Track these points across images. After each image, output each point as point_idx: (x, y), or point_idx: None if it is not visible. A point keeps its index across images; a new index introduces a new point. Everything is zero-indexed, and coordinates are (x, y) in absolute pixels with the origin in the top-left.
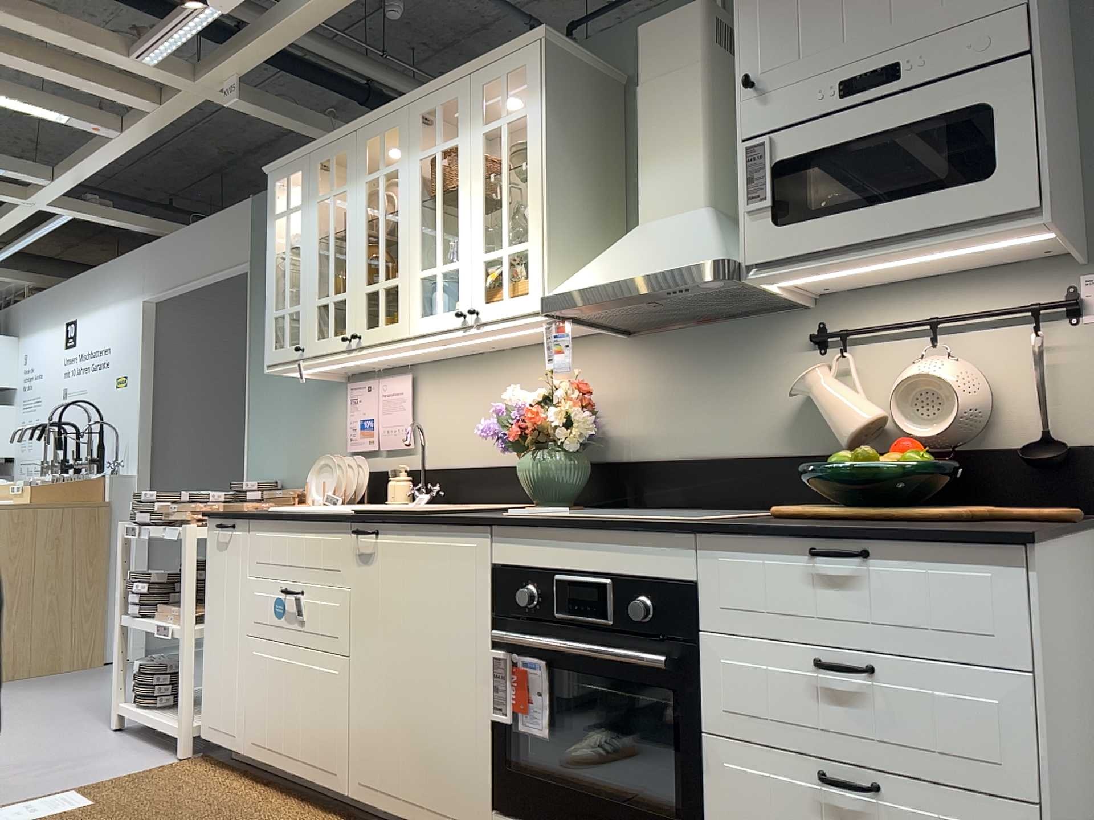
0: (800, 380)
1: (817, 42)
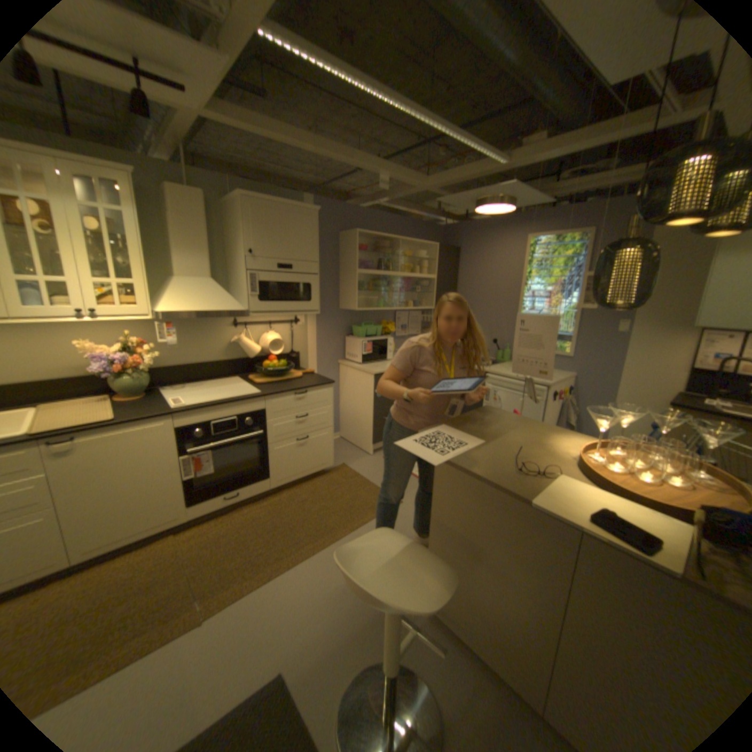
0: (230, 336)
1: (273, 248)
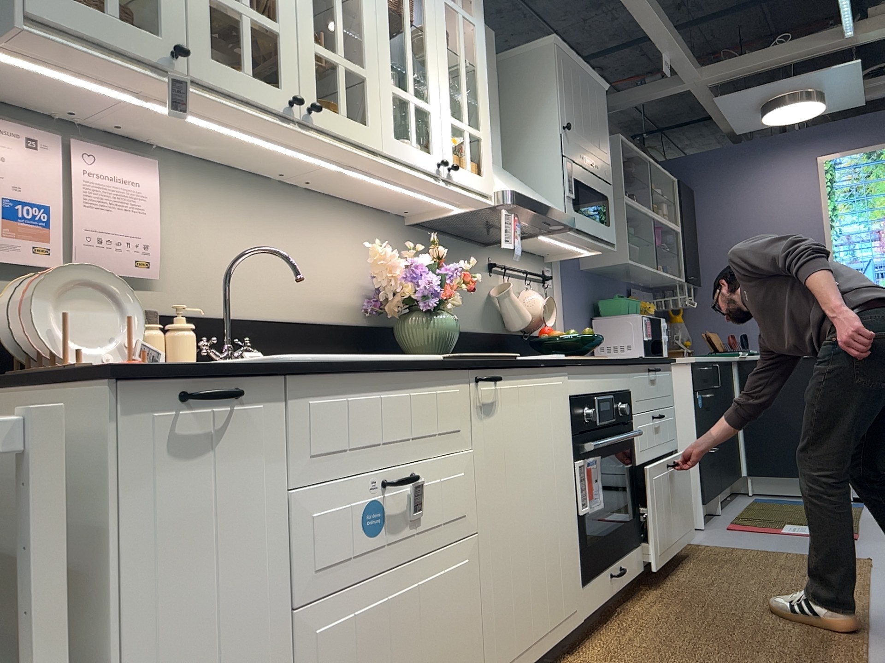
0: (486, 288)
1: (580, 130)
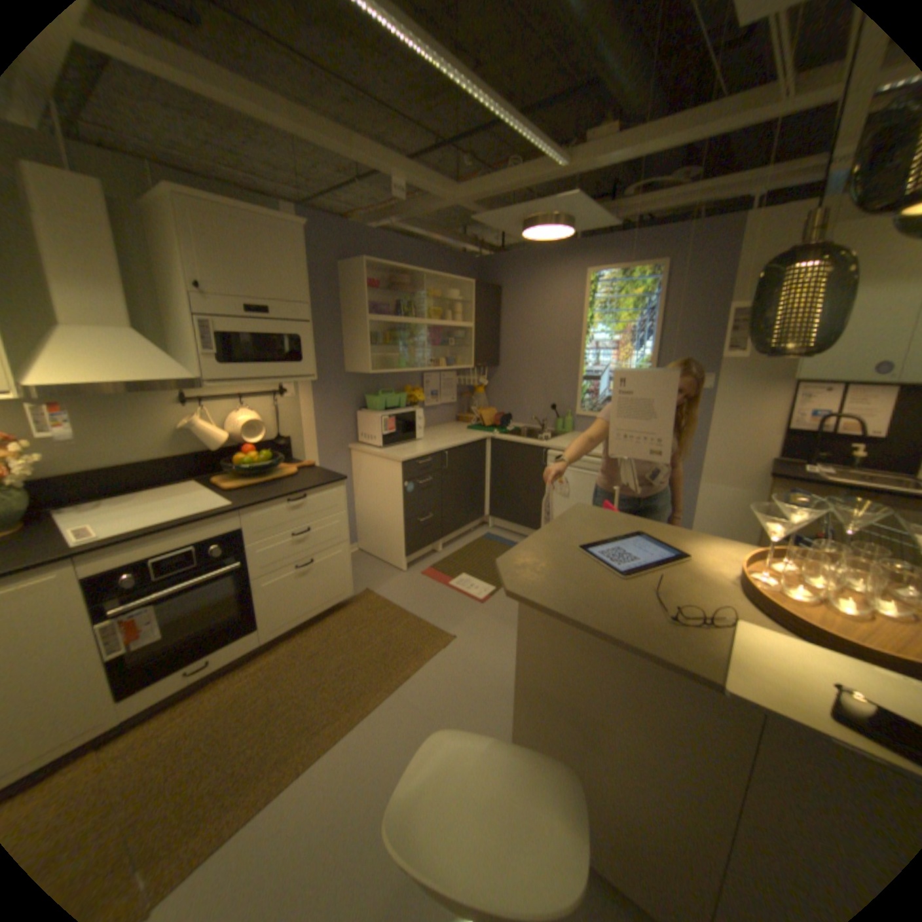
0: (173, 419)
1: (232, 280)
